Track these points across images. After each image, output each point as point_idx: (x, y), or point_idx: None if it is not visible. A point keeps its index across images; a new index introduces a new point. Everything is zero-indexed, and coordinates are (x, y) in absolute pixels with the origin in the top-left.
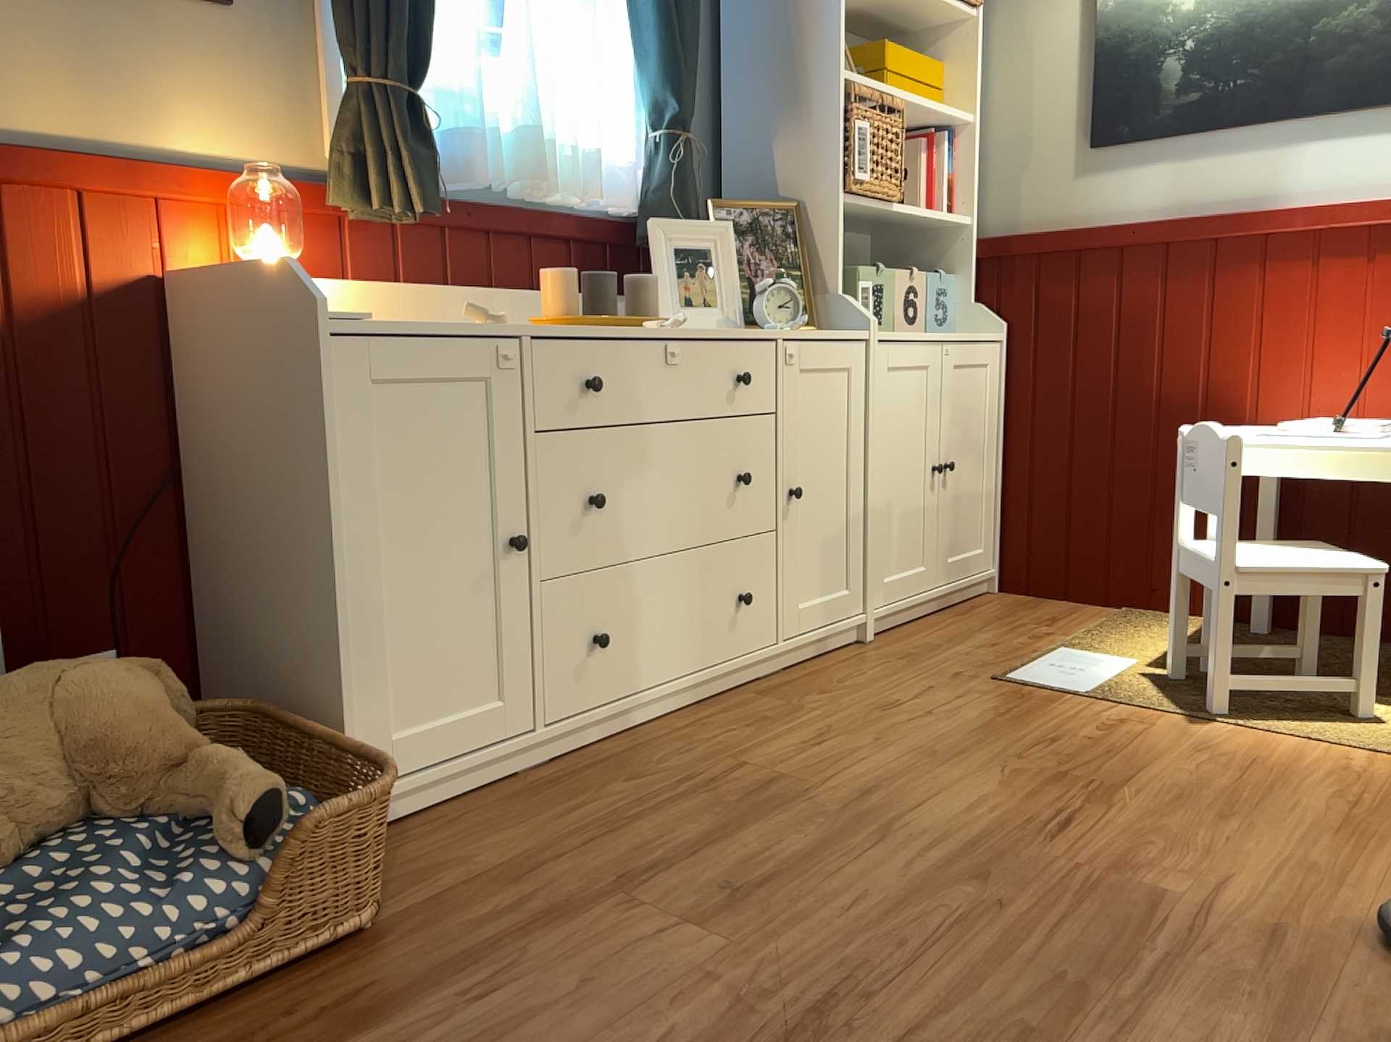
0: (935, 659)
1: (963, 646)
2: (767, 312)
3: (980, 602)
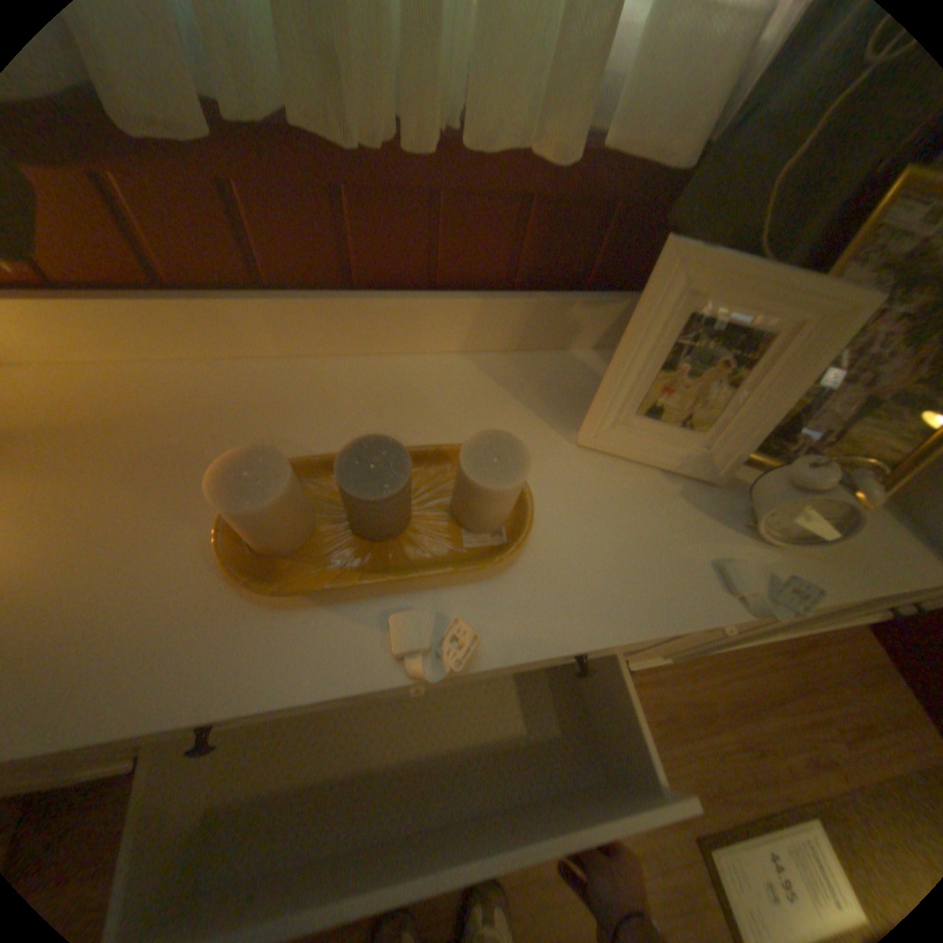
0: (686, 751)
1: (735, 735)
2: (770, 518)
3: (829, 639)
